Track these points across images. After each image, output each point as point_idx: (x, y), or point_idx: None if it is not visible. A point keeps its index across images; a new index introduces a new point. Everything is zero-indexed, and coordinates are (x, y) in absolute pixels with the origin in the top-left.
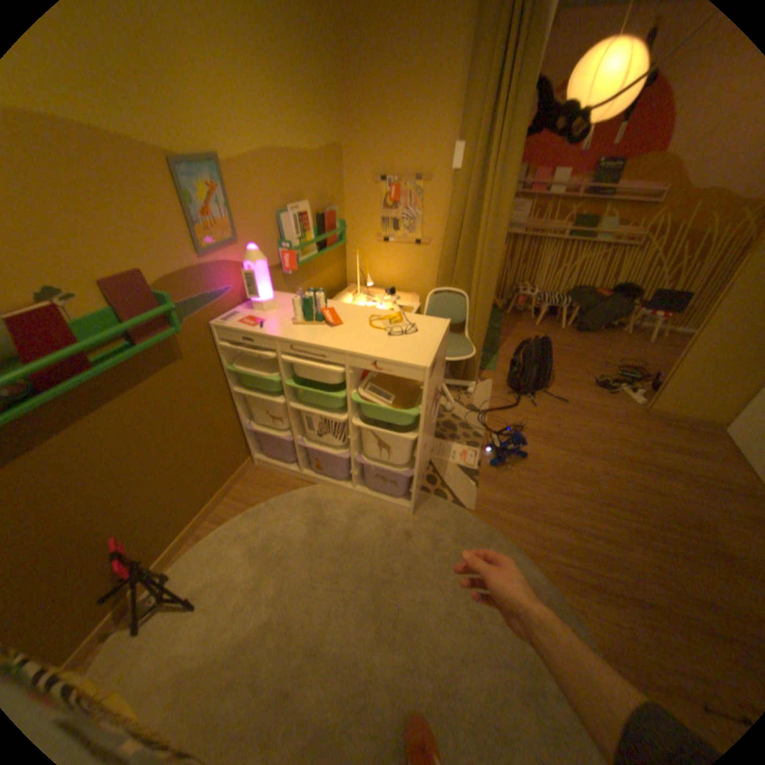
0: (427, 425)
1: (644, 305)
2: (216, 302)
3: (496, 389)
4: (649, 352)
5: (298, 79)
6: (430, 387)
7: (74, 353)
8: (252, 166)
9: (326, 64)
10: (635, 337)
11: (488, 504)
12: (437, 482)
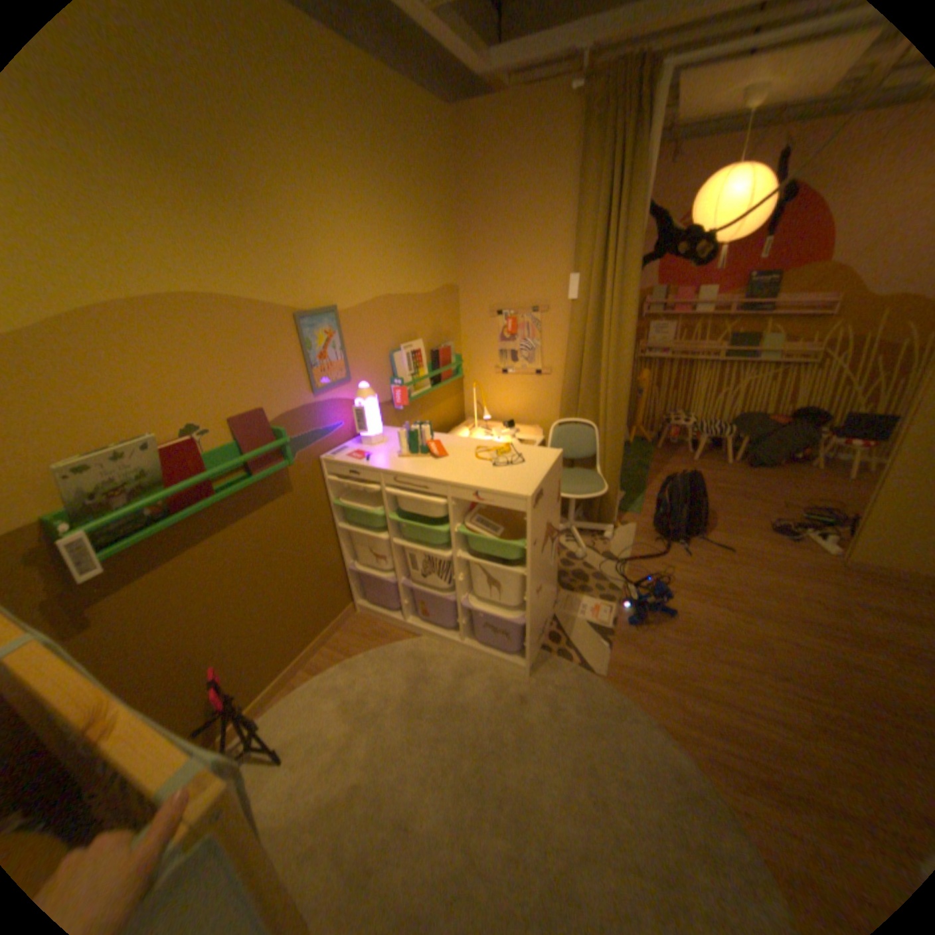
0: (540, 565)
1: (836, 432)
2: (327, 437)
3: (640, 534)
4: (850, 490)
5: (413, 234)
6: (537, 520)
7: (202, 480)
8: (367, 312)
9: (442, 218)
10: (830, 472)
11: (624, 671)
12: (561, 641)
